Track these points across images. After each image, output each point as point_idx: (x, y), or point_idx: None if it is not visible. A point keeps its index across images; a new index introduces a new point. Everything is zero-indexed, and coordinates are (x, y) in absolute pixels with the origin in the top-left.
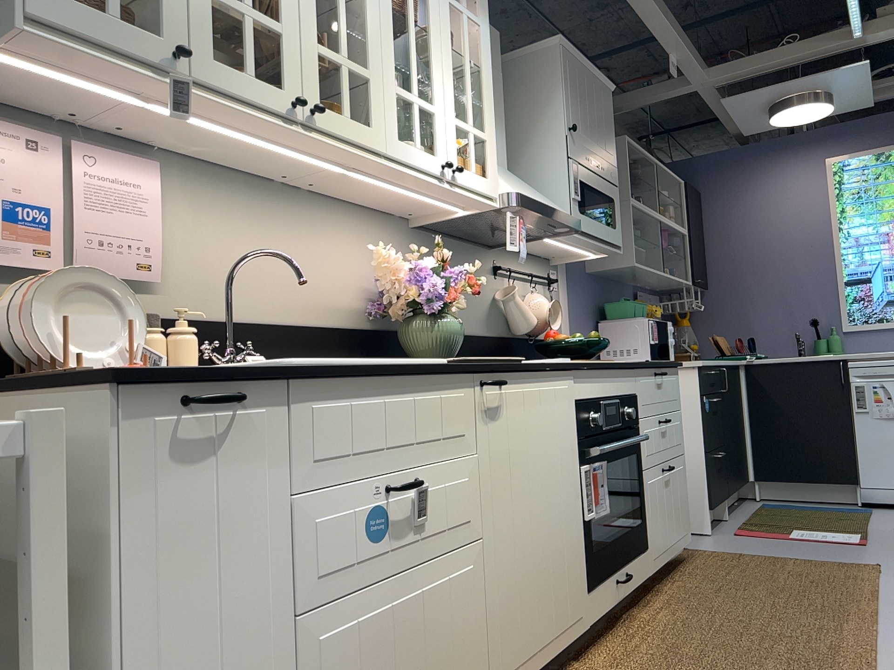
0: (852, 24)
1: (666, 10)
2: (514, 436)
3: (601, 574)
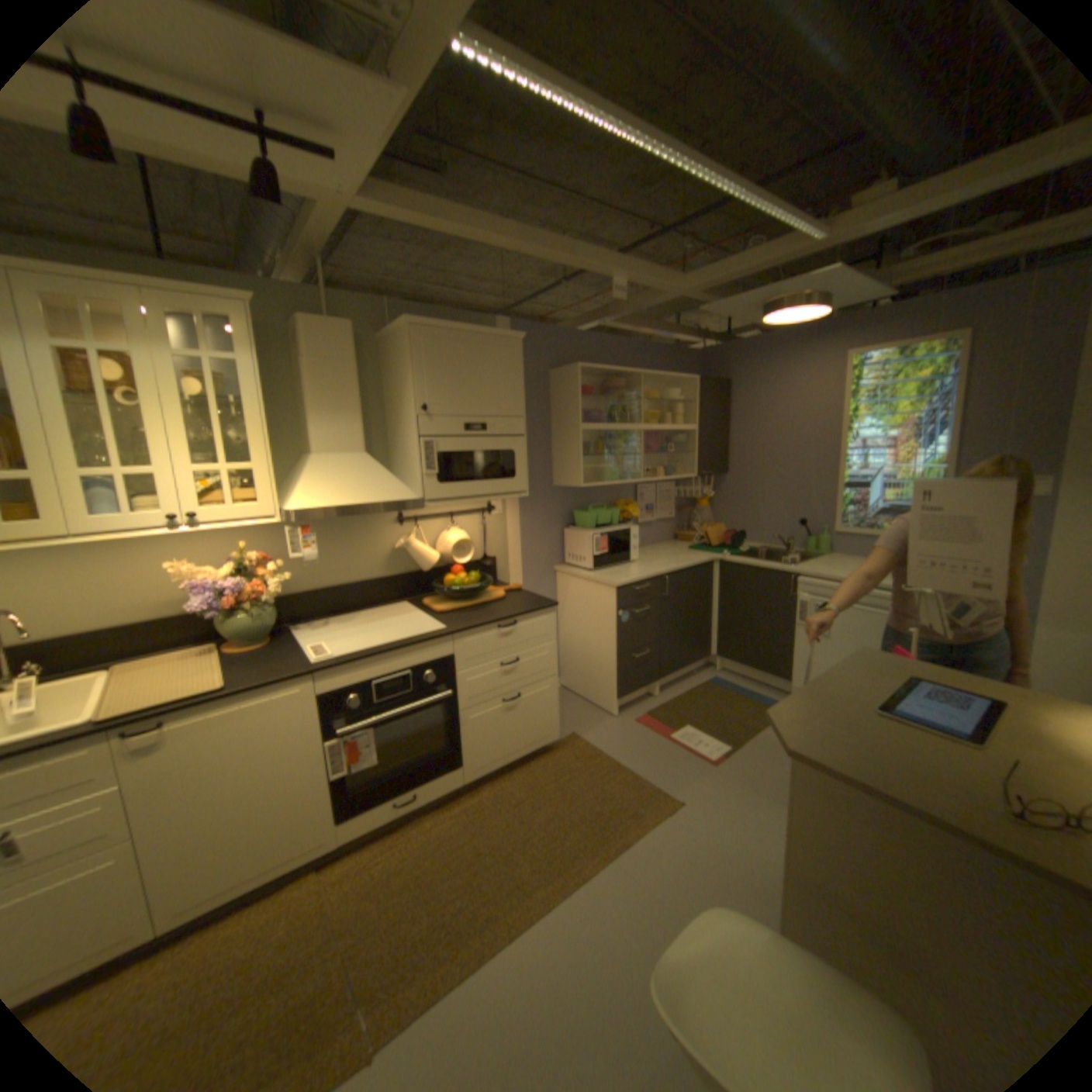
0: (806, 226)
1: (574, 242)
2: (186, 756)
3: (360, 809)
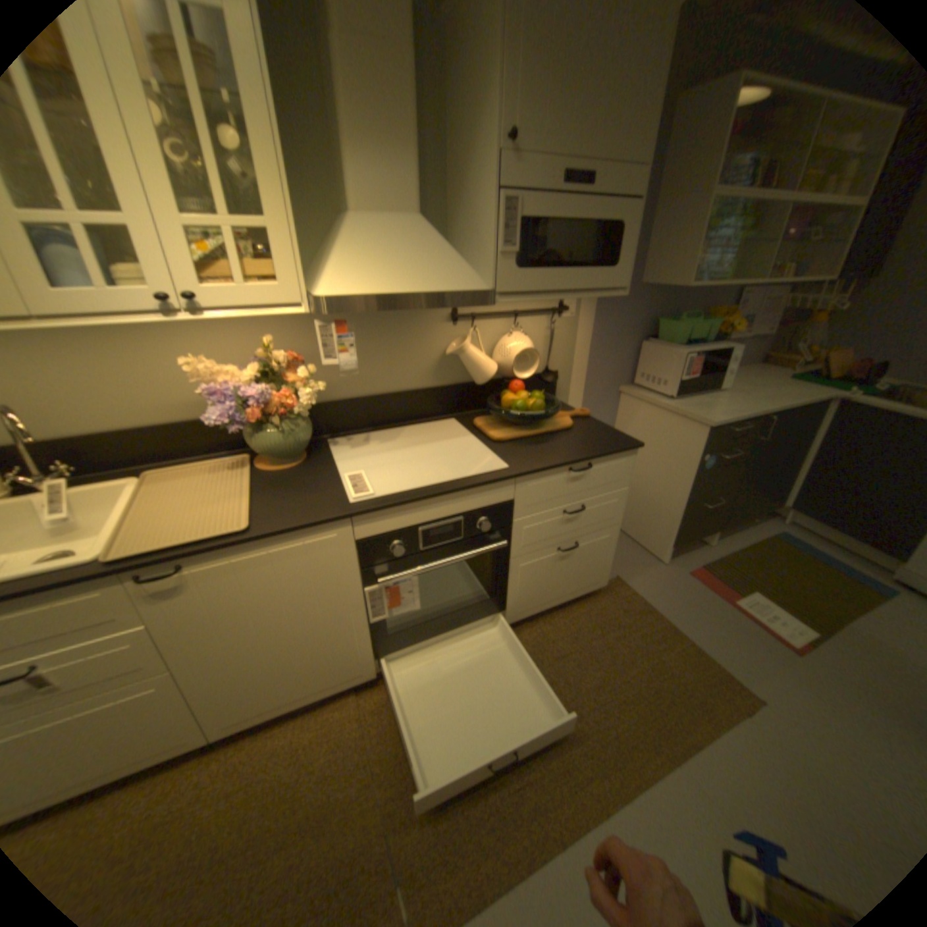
0: None
1: None
2: (212, 599)
3: (399, 646)
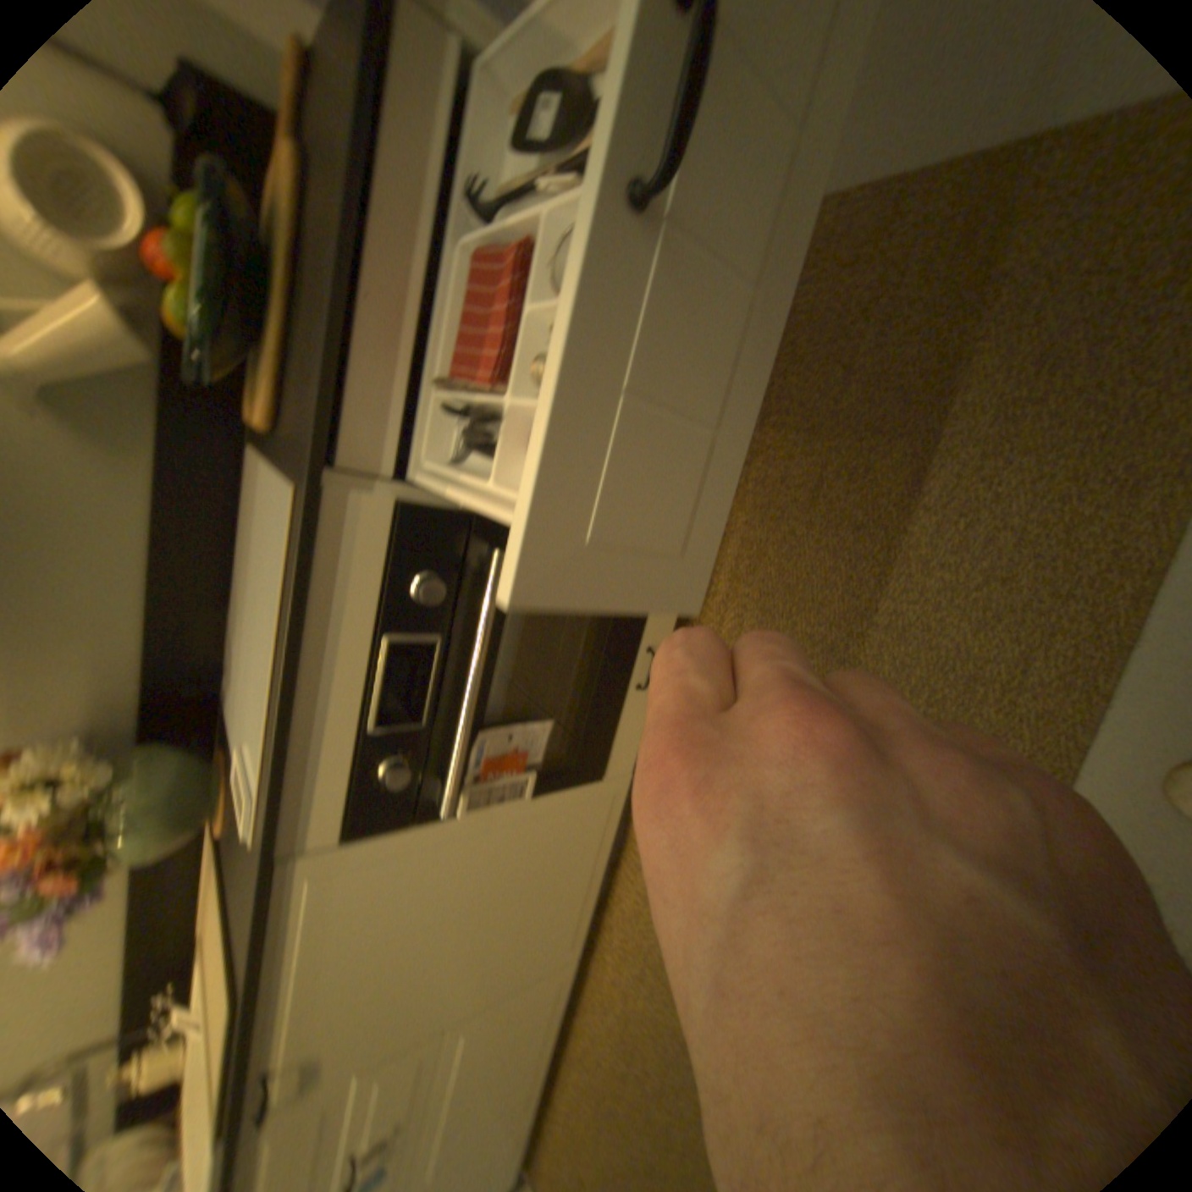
0: None
1: None
2: (358, 1020)
3: (607, 743)
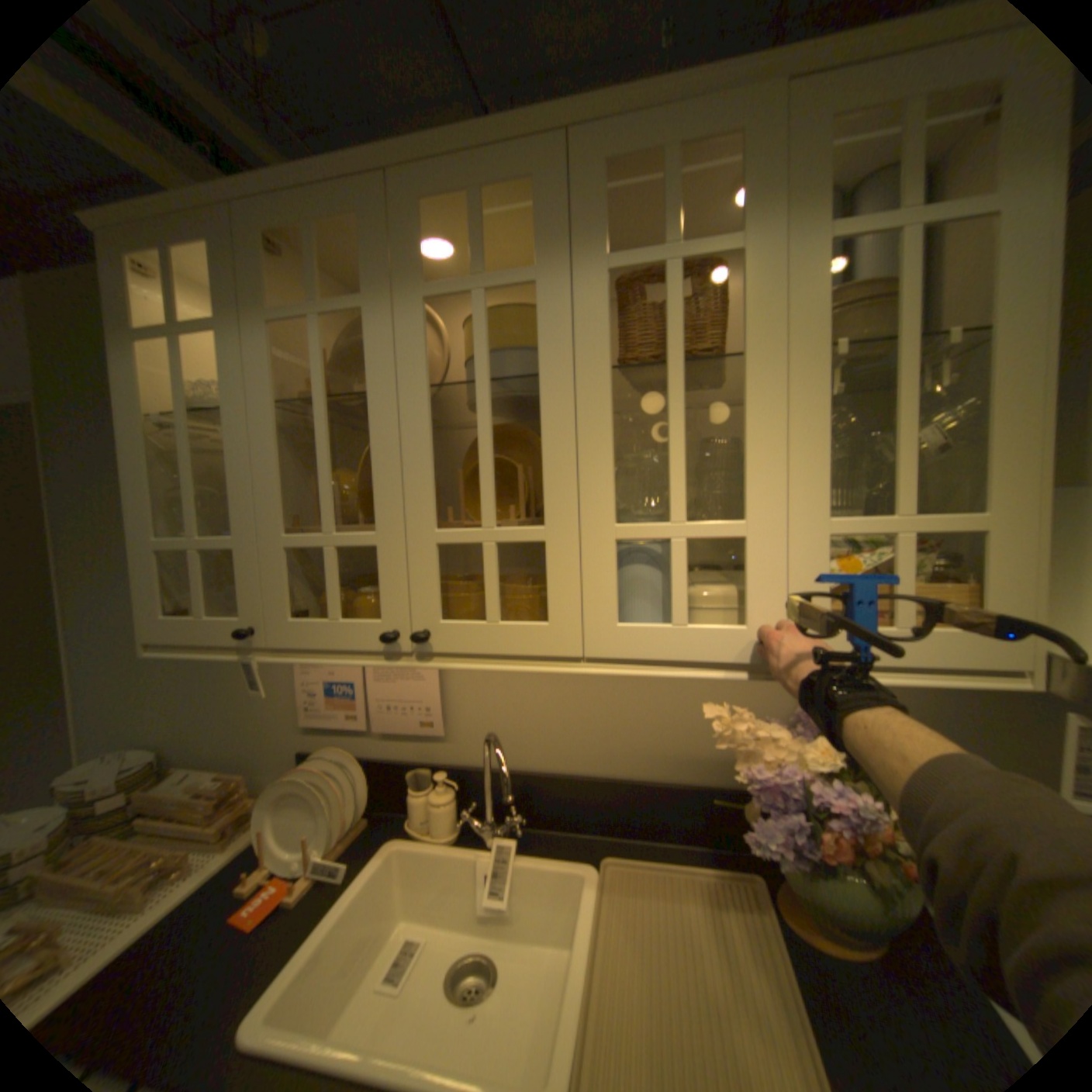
0: None
1: None
2: None
3: None
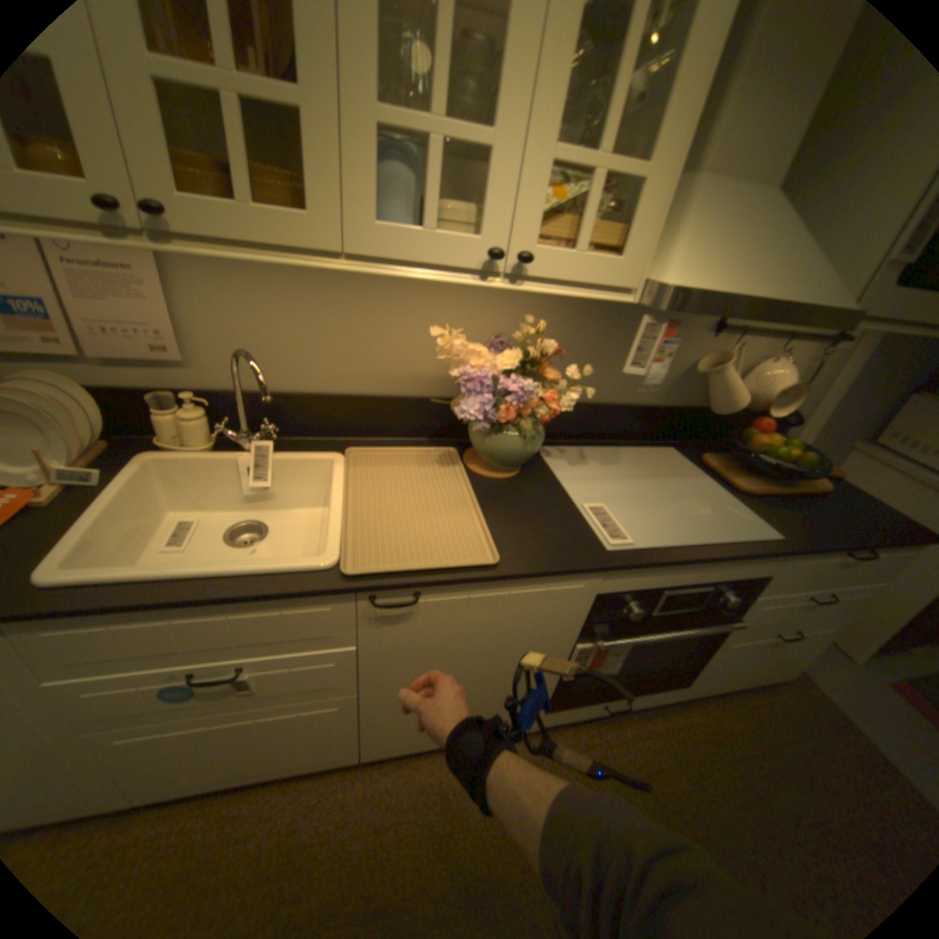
0: None
1: None
2: (434, 633)
3: (575, 706)
